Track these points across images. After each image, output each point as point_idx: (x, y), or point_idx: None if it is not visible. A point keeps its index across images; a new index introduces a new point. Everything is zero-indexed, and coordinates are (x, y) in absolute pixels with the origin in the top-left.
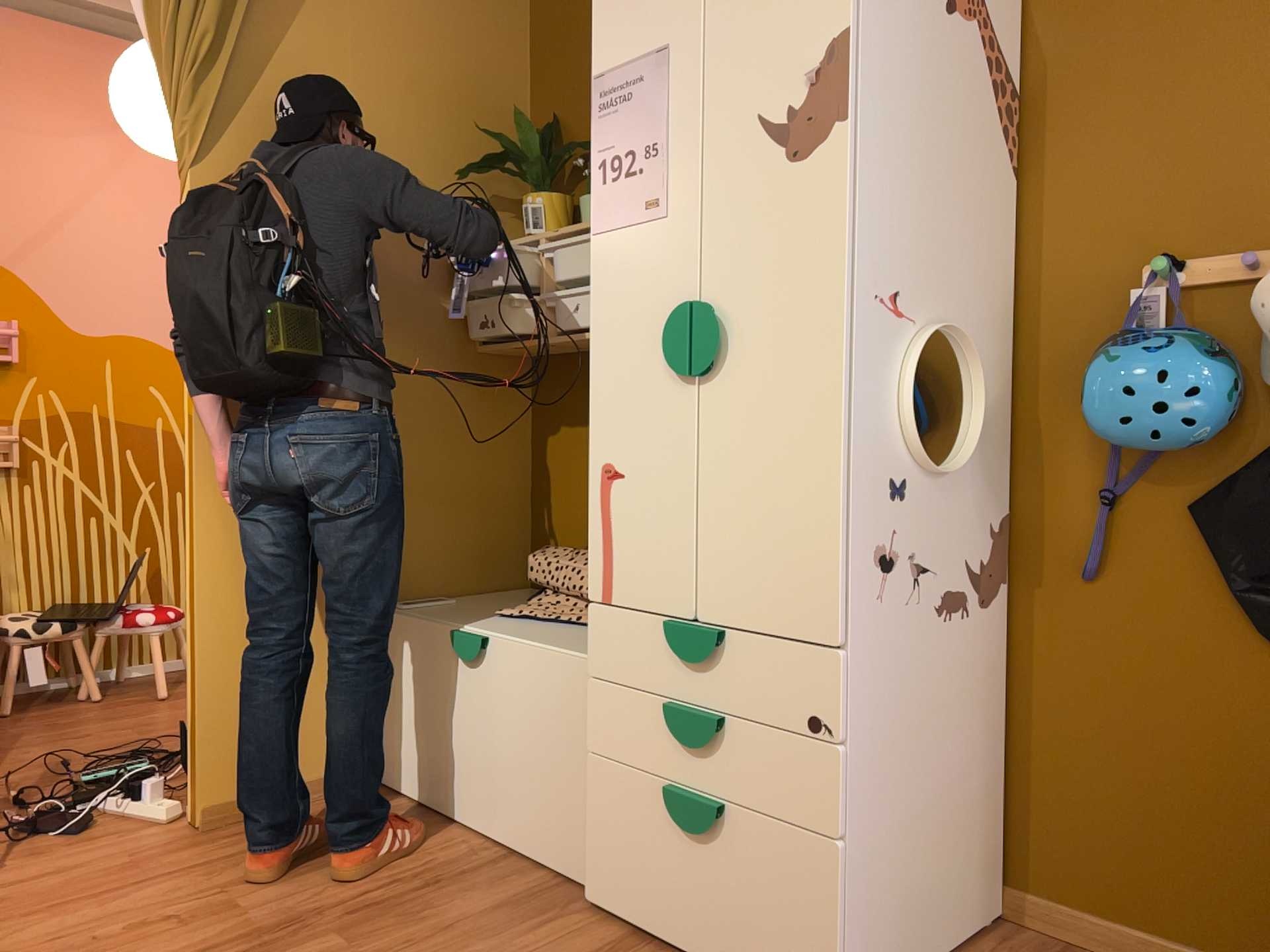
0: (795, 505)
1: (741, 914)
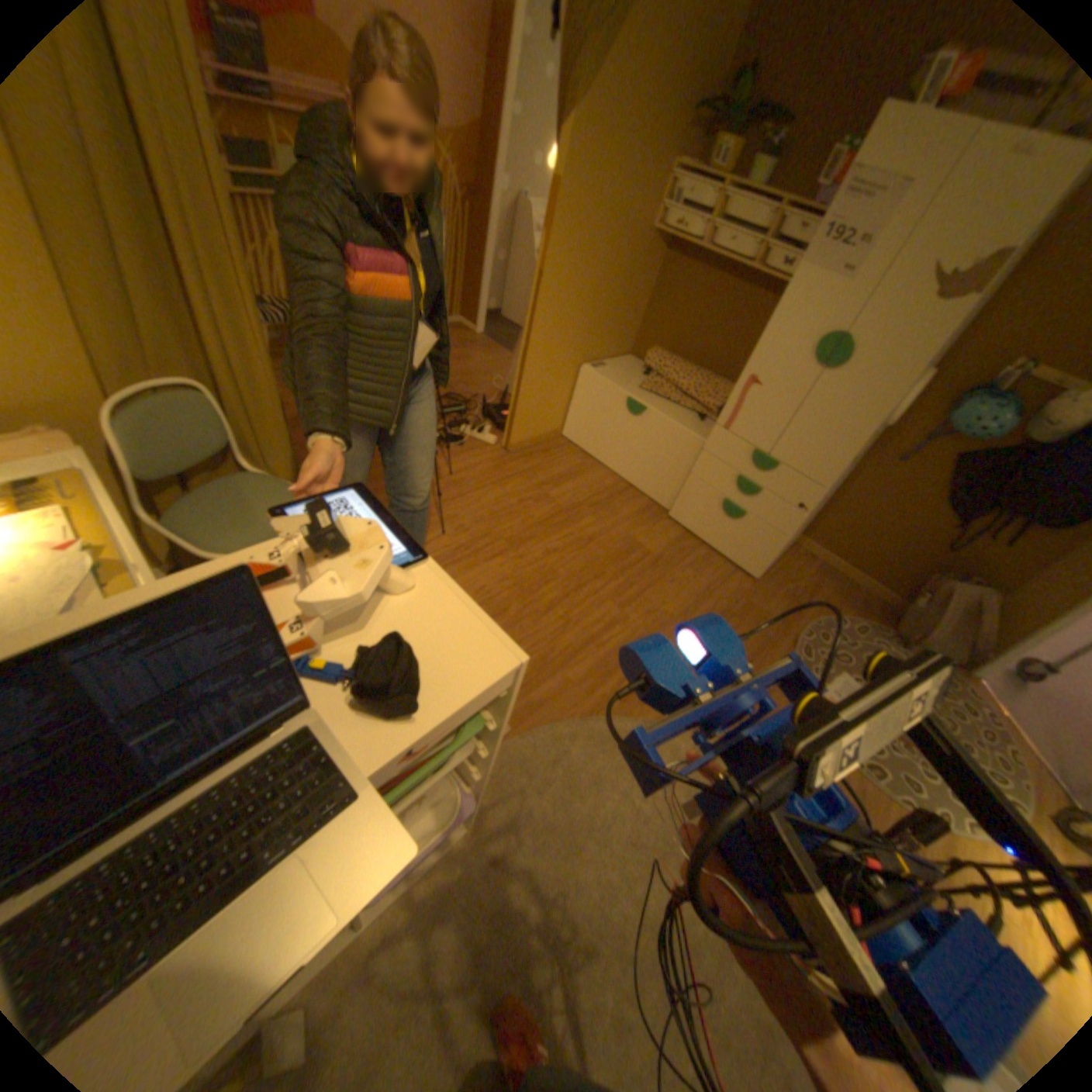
0: (838, 437)
1: (737, 541)
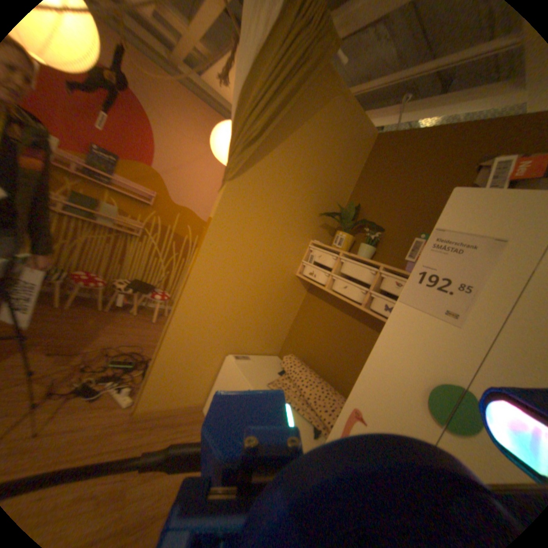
0: None
1: None
